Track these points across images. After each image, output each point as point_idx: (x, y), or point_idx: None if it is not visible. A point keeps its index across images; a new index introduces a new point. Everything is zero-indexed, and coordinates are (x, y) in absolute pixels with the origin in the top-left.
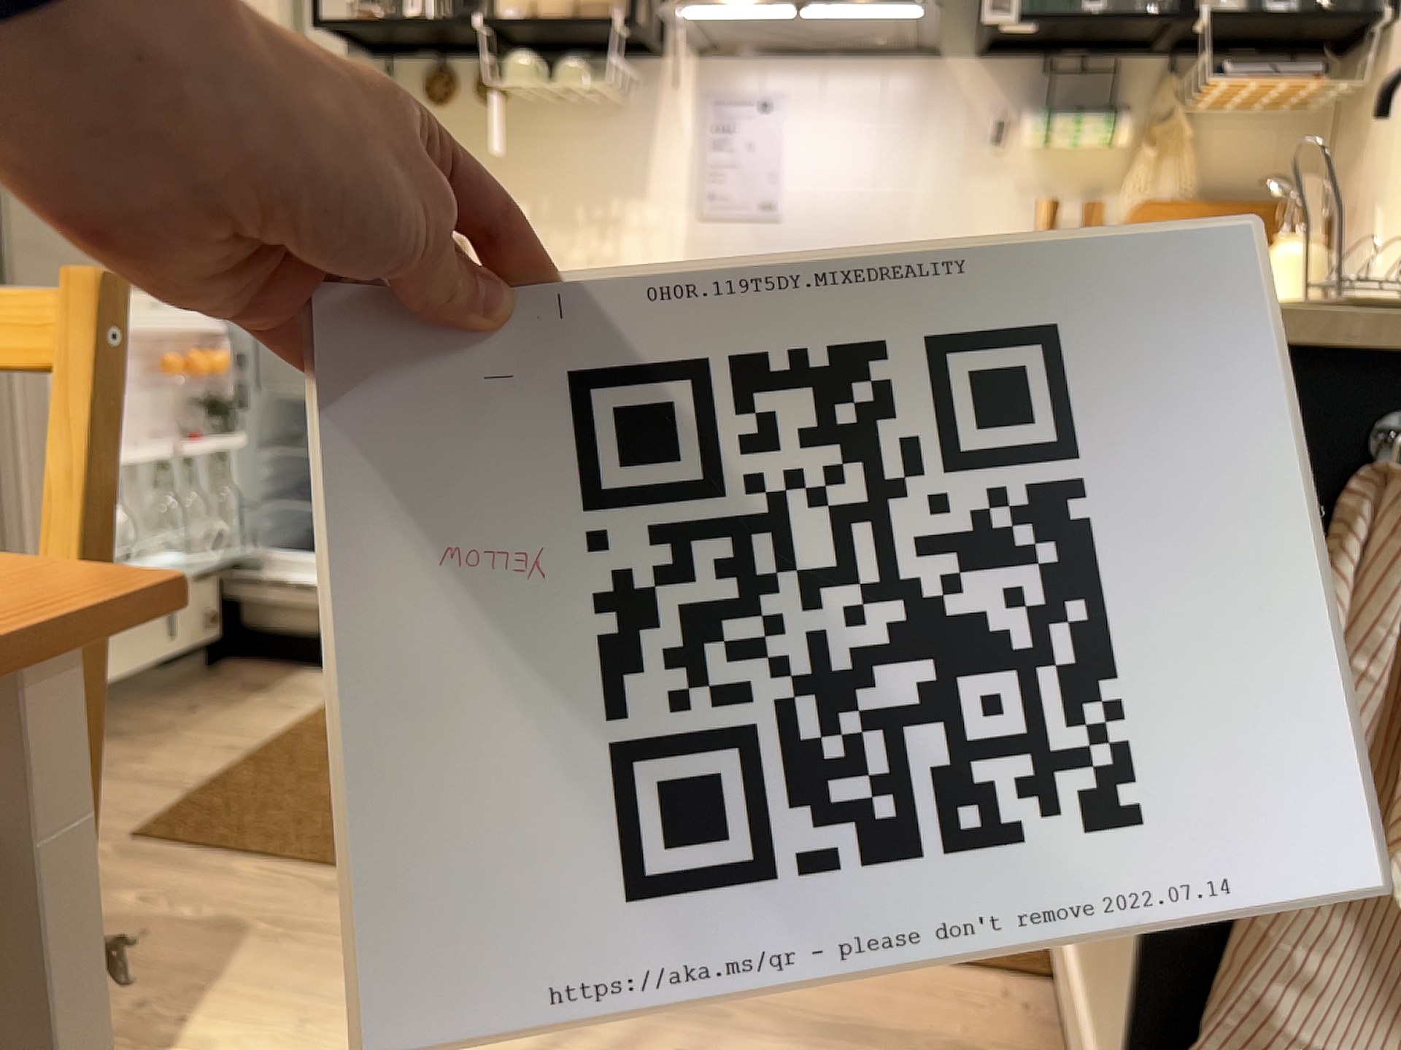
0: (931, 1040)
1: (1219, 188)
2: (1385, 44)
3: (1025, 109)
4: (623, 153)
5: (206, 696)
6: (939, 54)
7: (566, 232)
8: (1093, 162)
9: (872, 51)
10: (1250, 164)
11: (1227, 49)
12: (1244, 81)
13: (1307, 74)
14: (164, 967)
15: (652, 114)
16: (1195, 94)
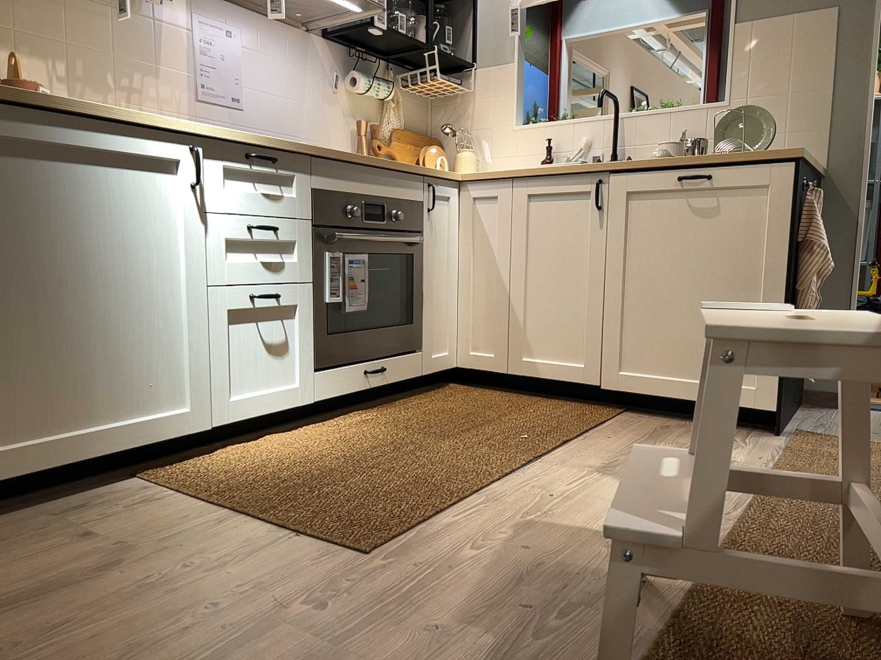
0: (650, 428)
1: (404, 125)
2: (467, 77)
3: (343, 72)
4: (144, 43)
5: (49, 532)
6: (310, 32)
7: (103, 95)
8: (368, 105)
9: (281, 19)
10: (411, 117)
11: (405, 64)
12: (444, 81)
13: (457, 83)
14: (551, 546)
15: (162, 20)
16: (420, 81)
